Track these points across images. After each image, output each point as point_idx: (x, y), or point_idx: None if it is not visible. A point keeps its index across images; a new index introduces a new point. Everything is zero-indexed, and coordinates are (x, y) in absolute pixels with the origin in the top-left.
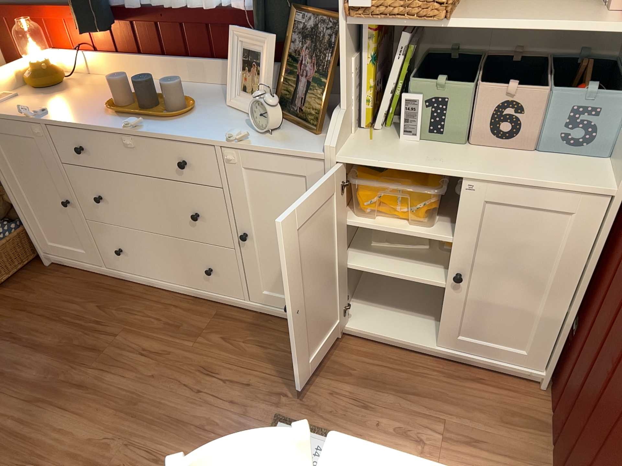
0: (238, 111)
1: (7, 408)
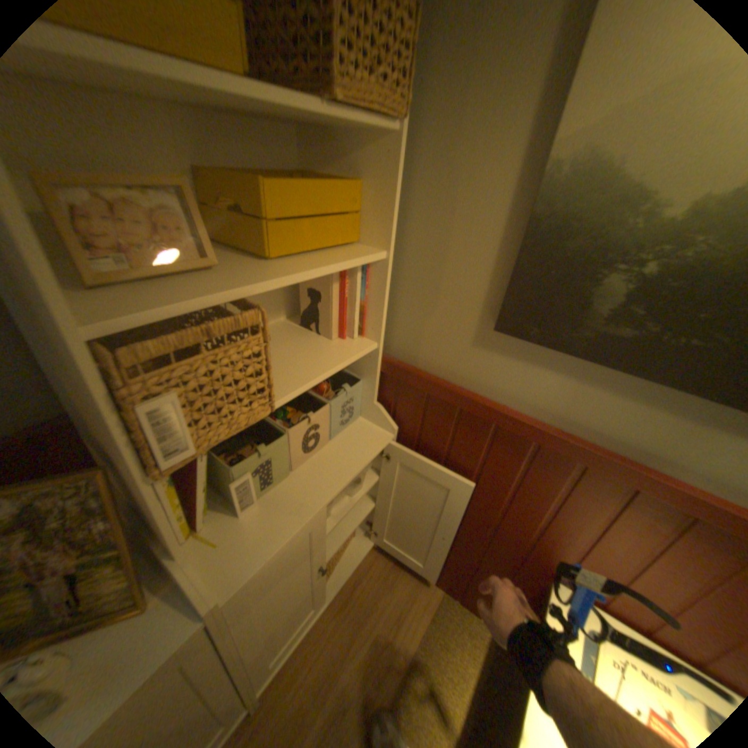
0: None
1: None
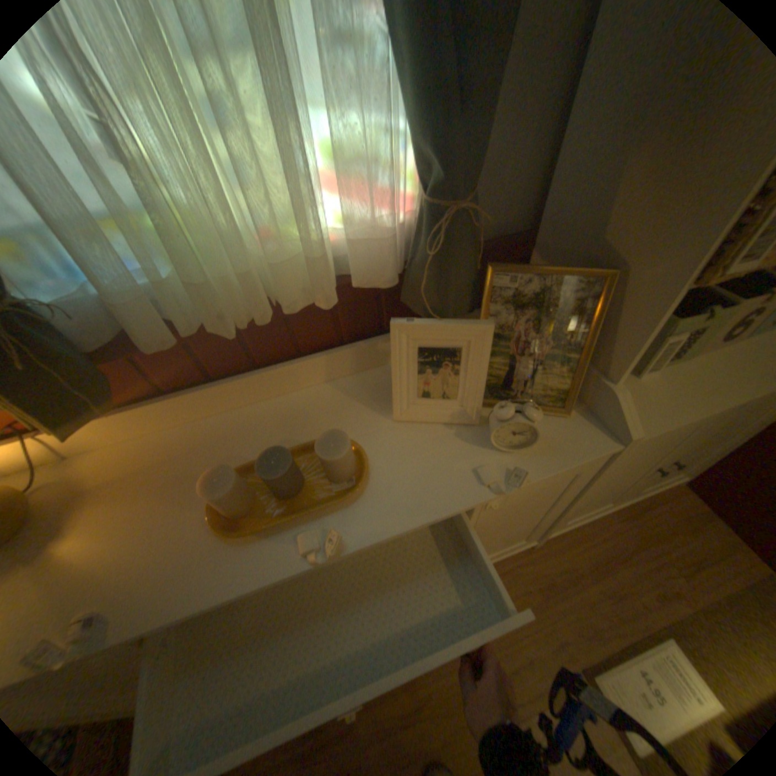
0: (415, 420)
1: None
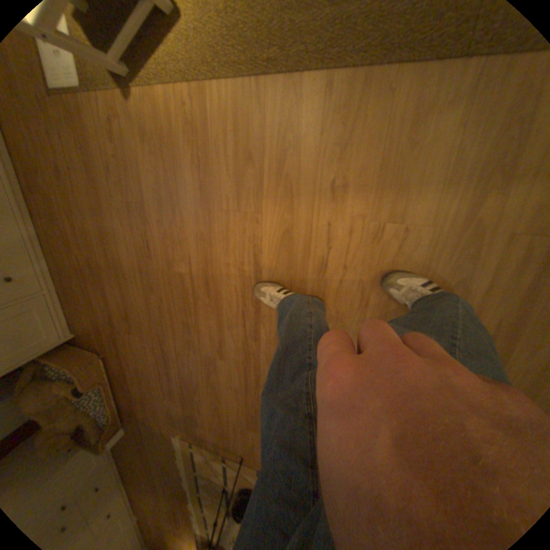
0: None
1: (133, 293)
